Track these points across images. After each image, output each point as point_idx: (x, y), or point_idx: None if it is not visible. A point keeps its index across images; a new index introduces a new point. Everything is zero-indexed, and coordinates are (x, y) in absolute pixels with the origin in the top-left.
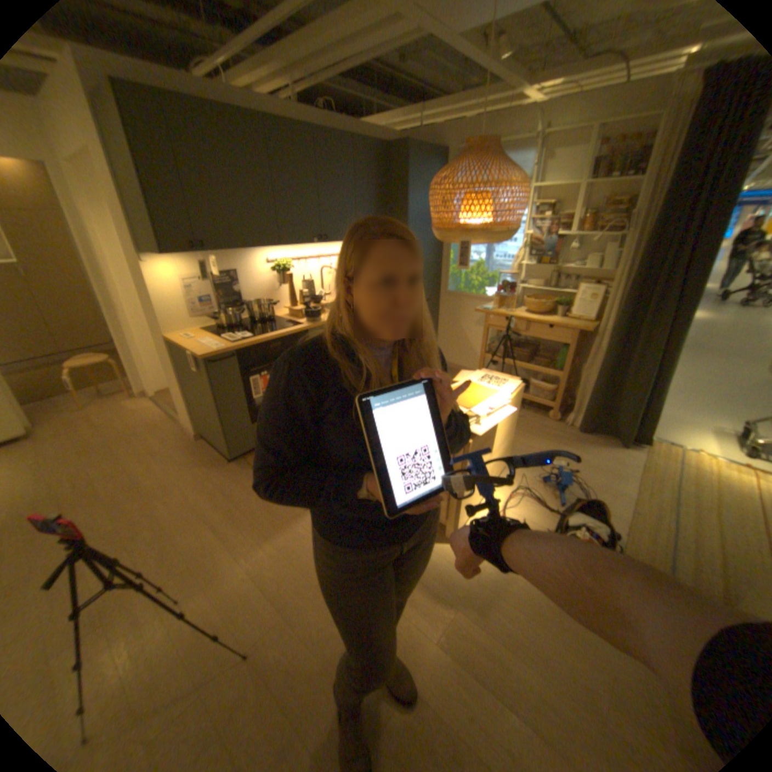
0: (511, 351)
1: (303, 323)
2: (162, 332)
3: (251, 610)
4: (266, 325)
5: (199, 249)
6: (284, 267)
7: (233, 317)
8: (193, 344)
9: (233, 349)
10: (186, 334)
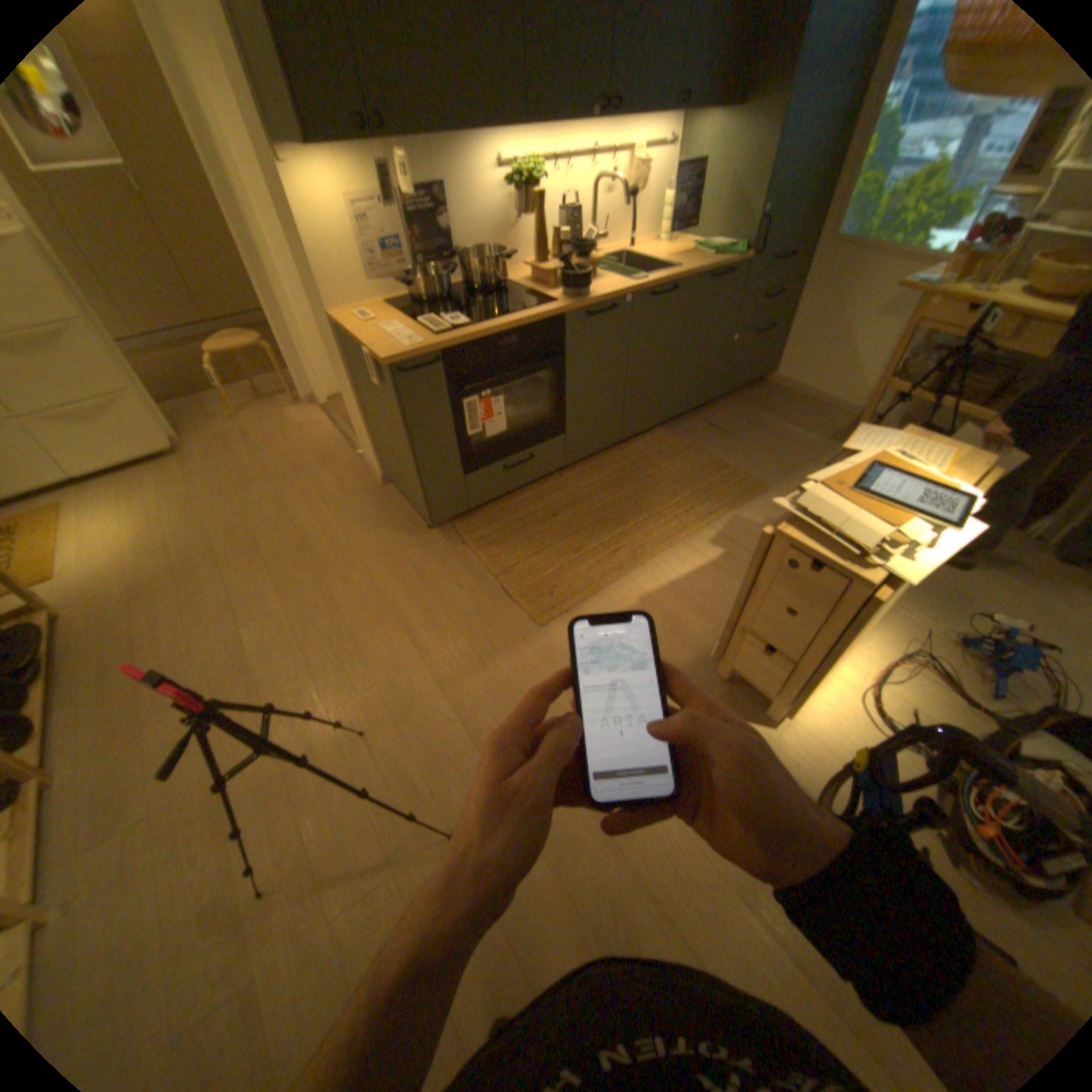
0: (954, 378)
1: (557, 299)
2: (325, 306)
3: (460, 767)
4: (492, 298)
5: (379, 132)
6: (529, 175)
7: (438, 281)
8: (373, 333)
9: (438, 347)
10: (362, 310)
